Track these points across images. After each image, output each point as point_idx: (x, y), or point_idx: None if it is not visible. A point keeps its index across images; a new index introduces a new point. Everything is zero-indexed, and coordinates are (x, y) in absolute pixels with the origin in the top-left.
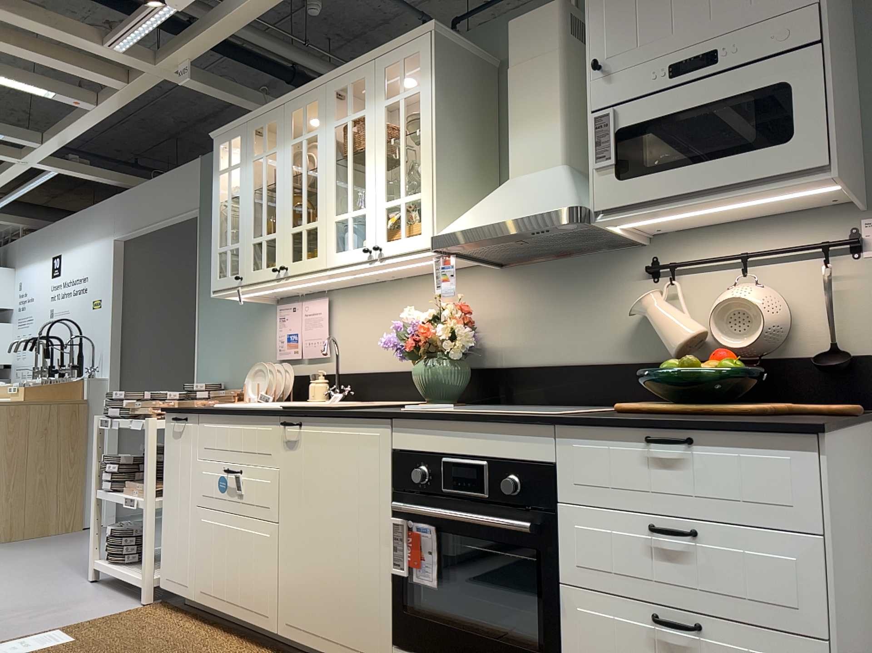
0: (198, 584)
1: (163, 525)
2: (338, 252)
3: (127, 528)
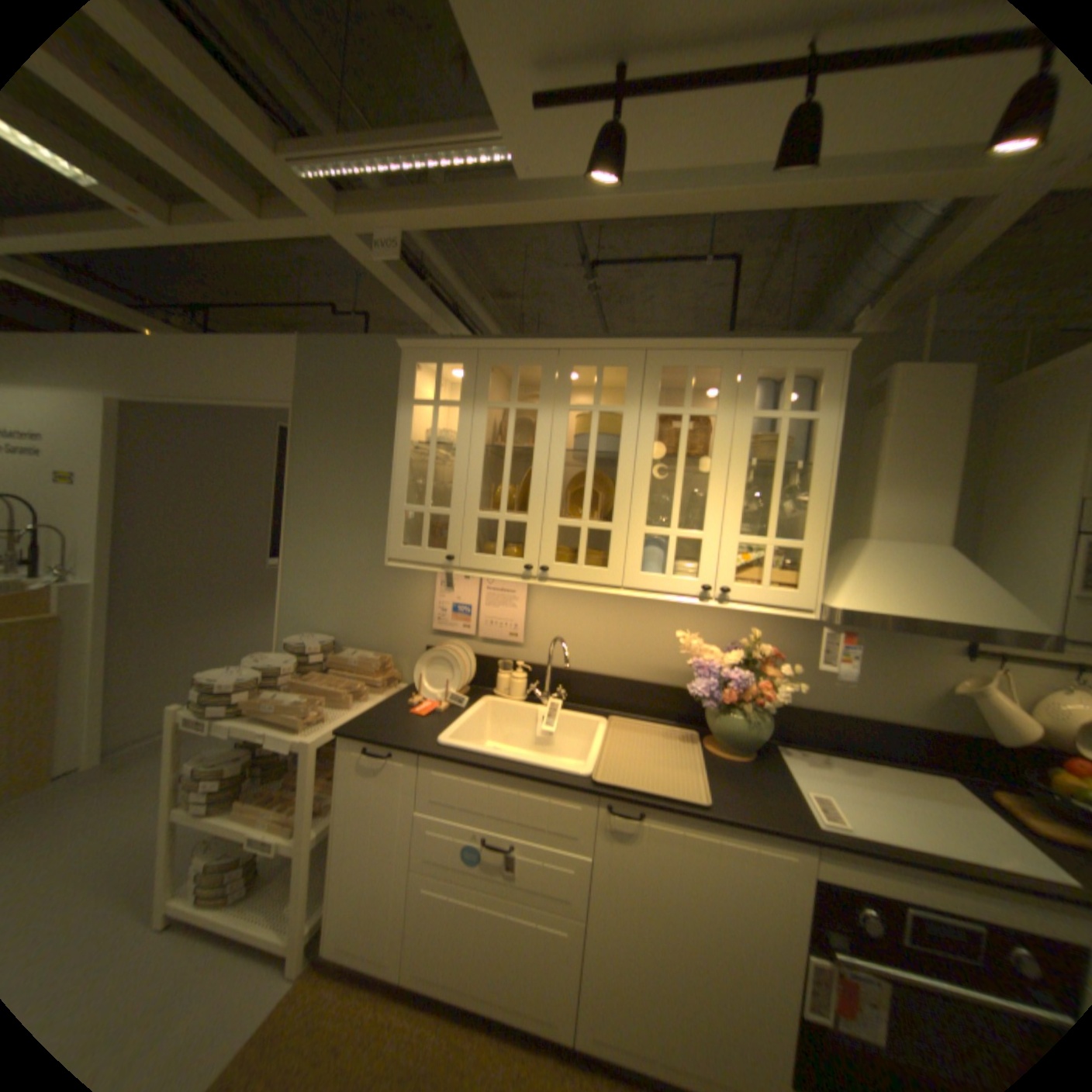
0: (410, 966)
1: (328, 880)
2: (649, 575)
3: (225, 855)
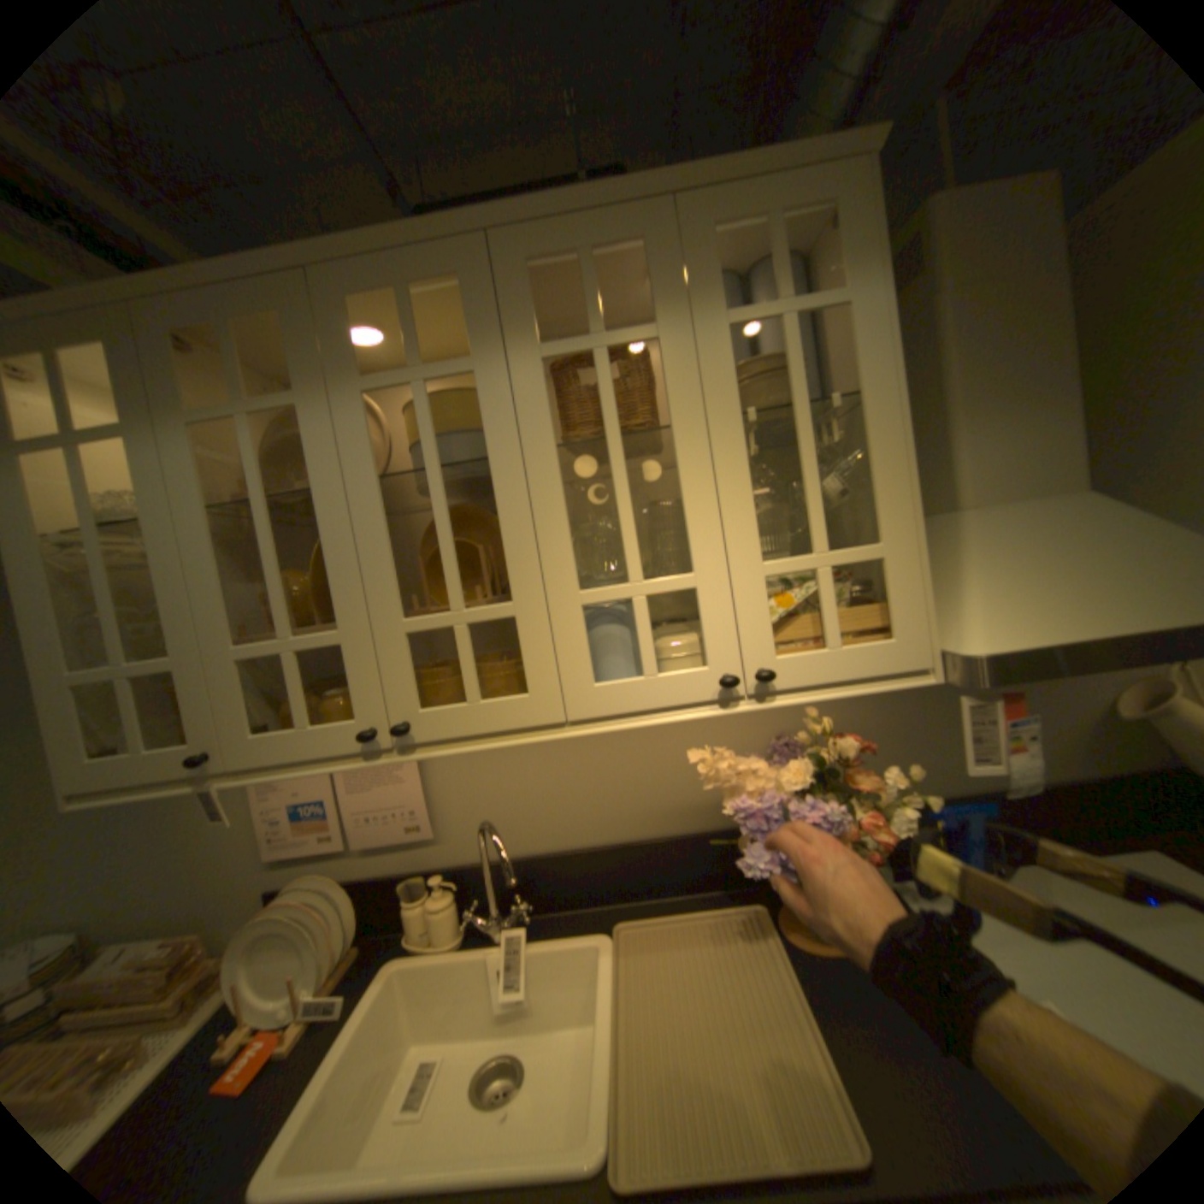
0: None
1: None
2: (613, 684)
3: None
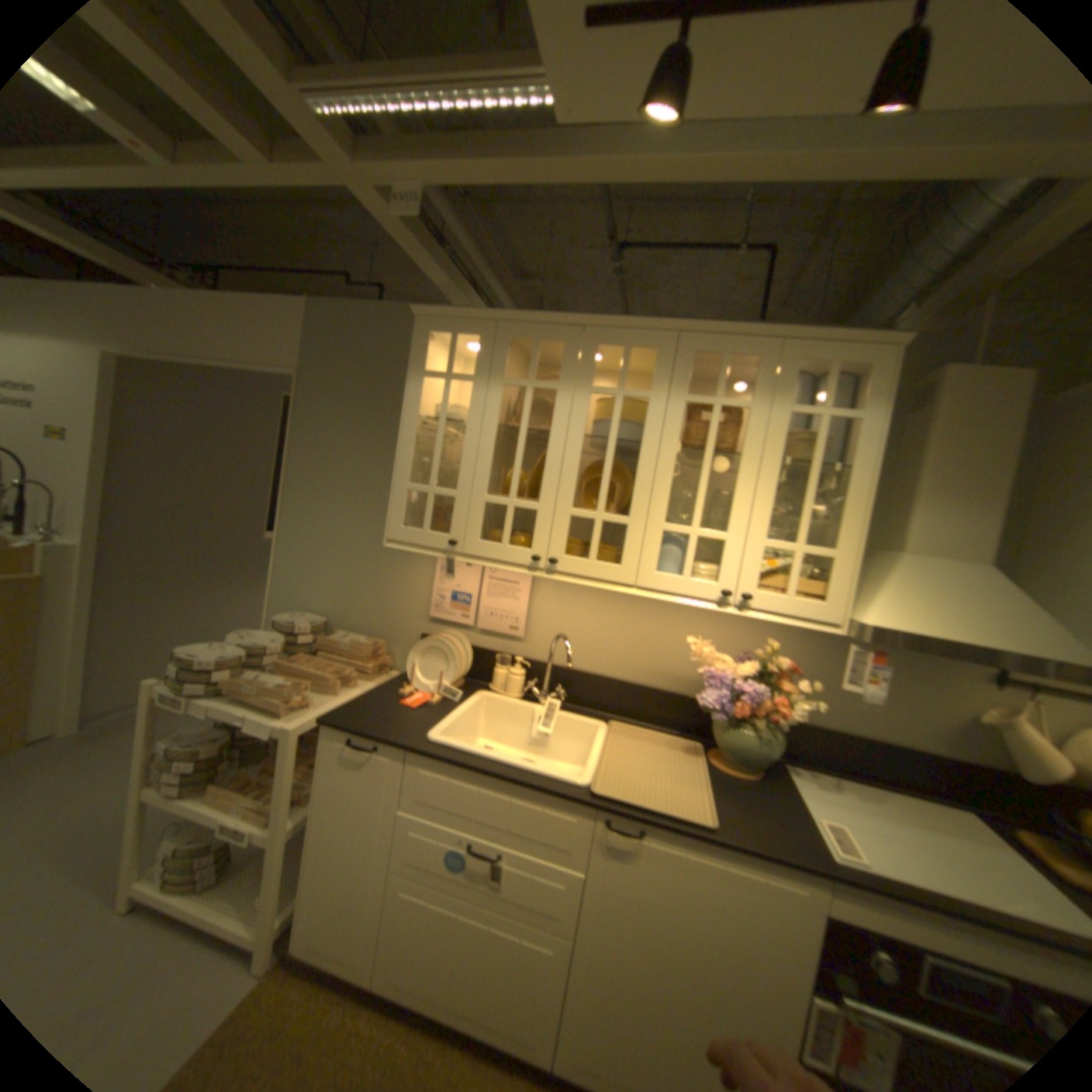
0: (383, 972)
1: (302, 875)
2: (664, 575)
3: (196, 839)
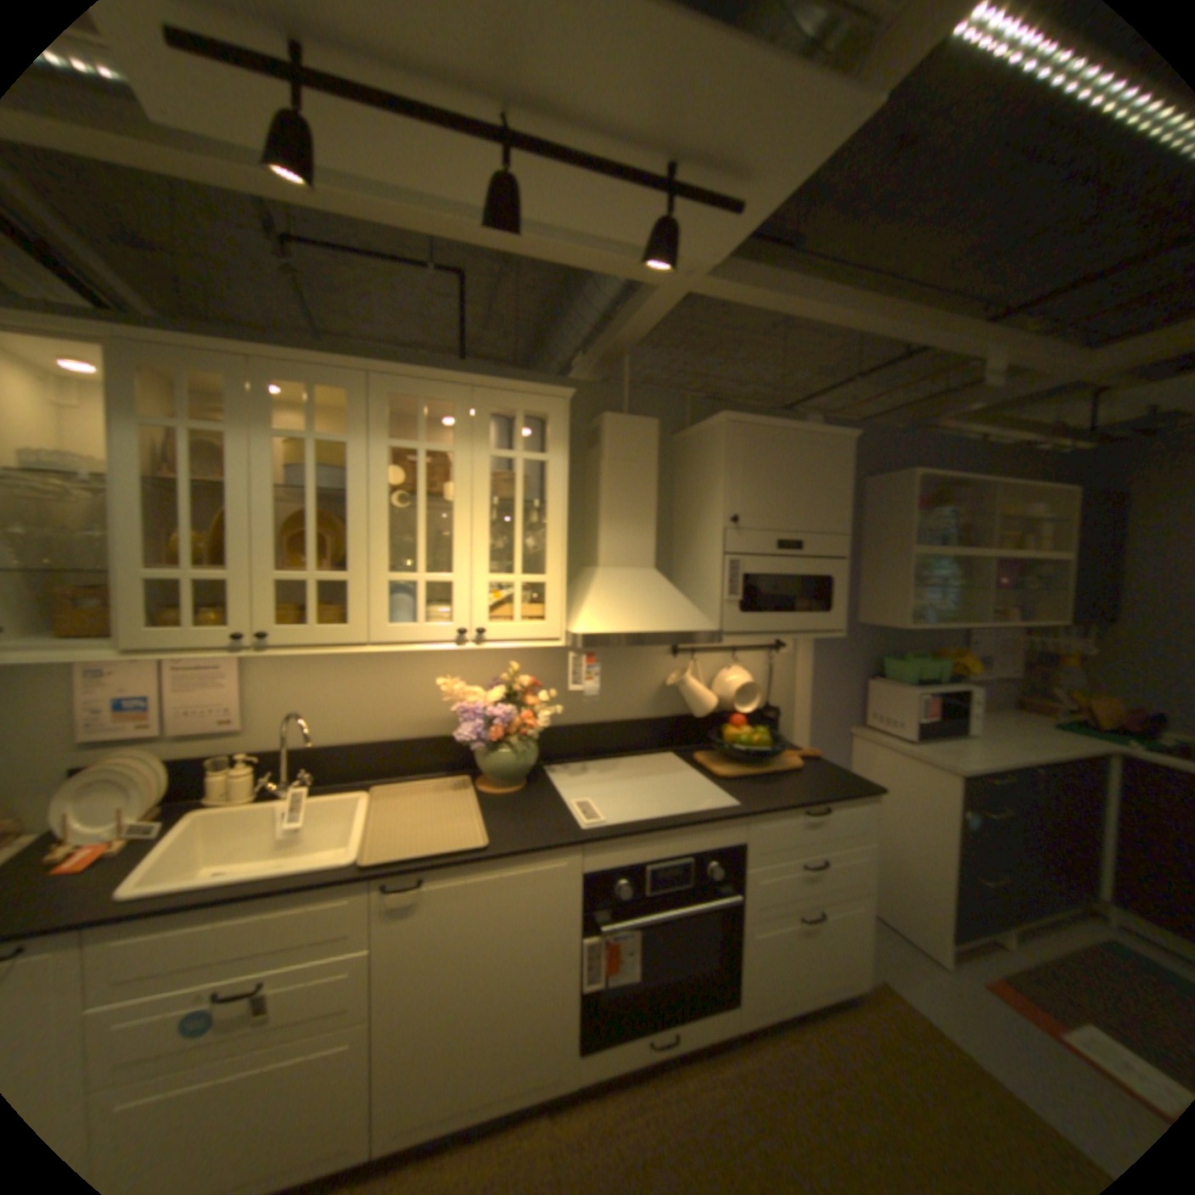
0: None
1: None
2: (402, 625)
3: None
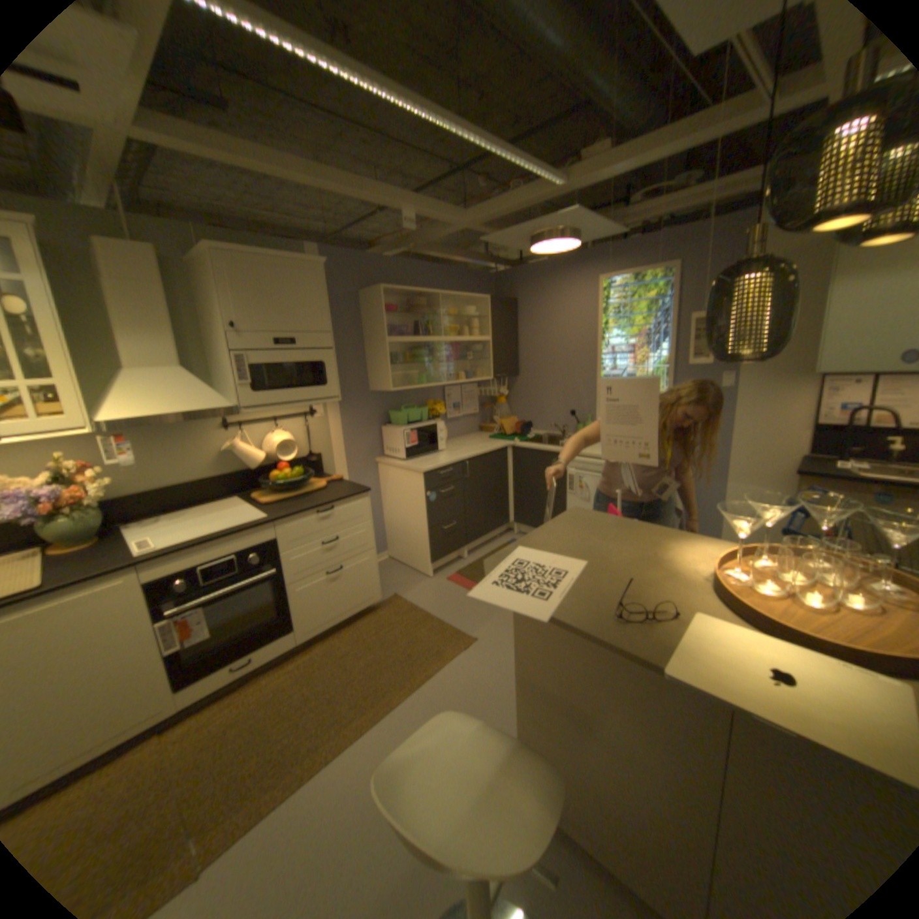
0: None
1: None
2: None
3: None
